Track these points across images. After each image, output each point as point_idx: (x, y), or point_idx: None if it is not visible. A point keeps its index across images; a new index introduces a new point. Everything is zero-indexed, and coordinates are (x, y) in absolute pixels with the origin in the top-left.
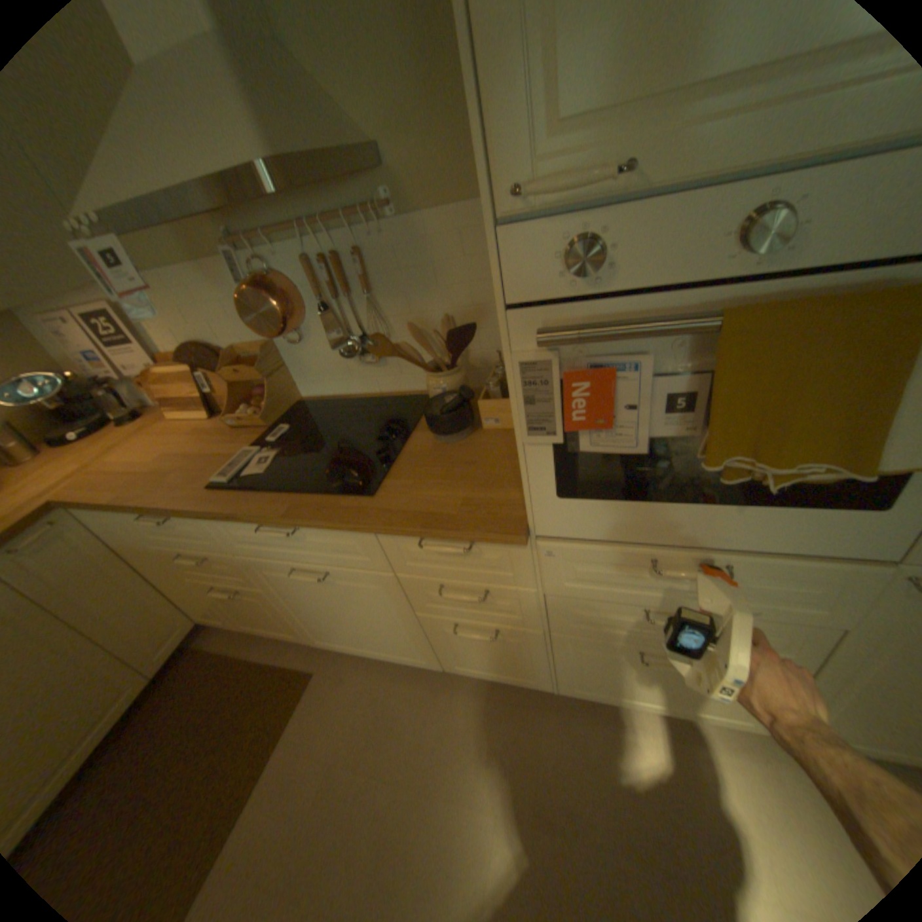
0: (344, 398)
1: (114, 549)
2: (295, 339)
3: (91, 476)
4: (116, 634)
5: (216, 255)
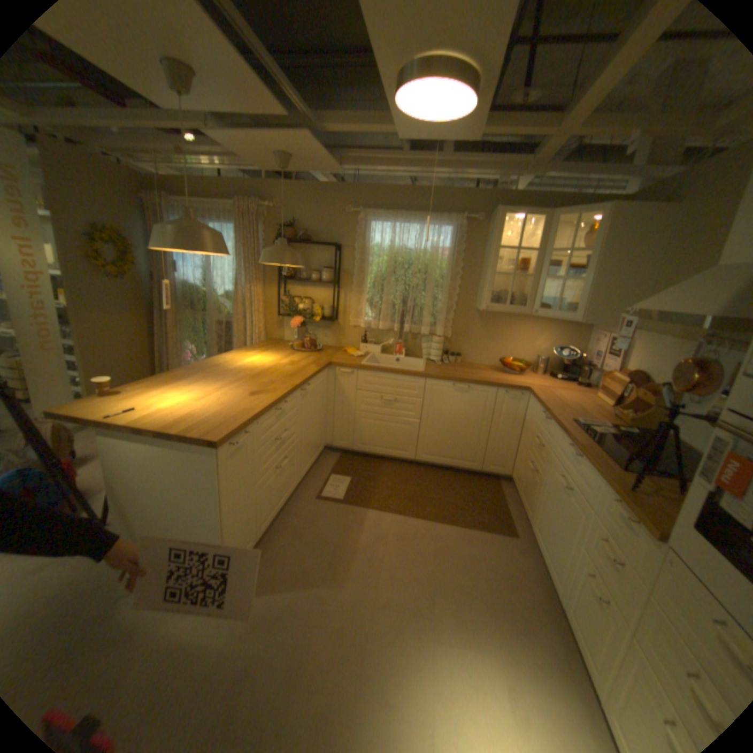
0: (693, 451)
1: (524, 420)
2: (696, 401)
3: (548, 390)
4: (493, 444)
5: (695, 342)
